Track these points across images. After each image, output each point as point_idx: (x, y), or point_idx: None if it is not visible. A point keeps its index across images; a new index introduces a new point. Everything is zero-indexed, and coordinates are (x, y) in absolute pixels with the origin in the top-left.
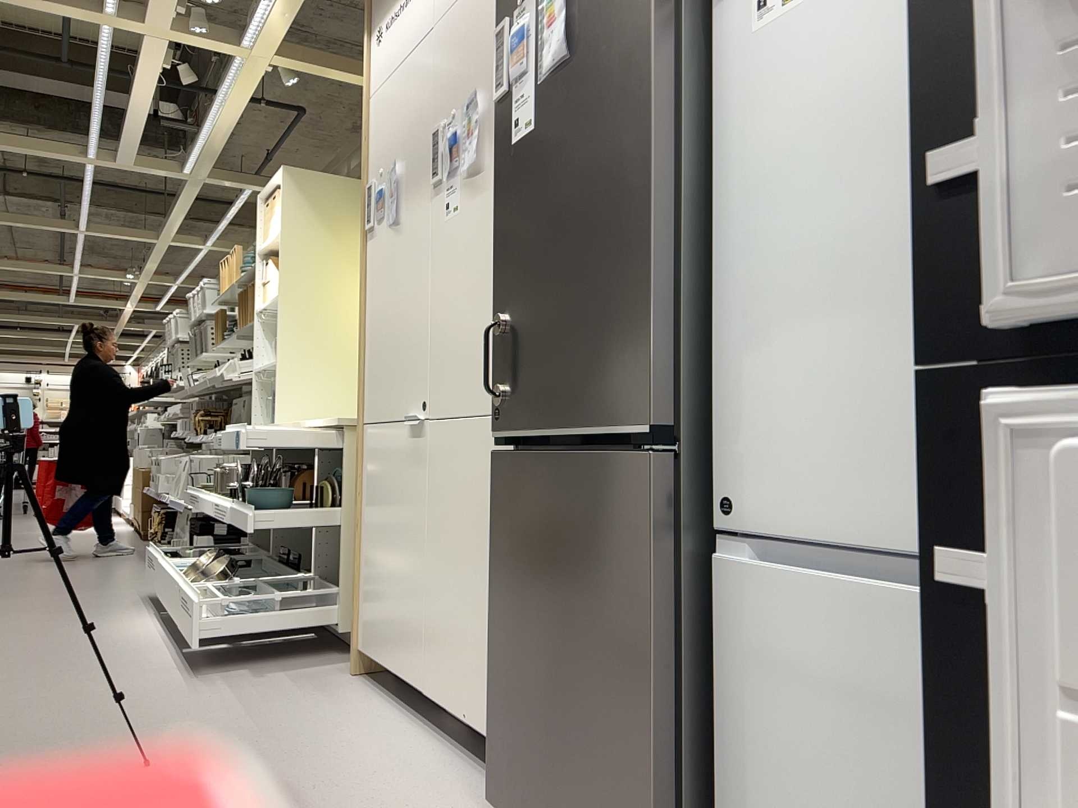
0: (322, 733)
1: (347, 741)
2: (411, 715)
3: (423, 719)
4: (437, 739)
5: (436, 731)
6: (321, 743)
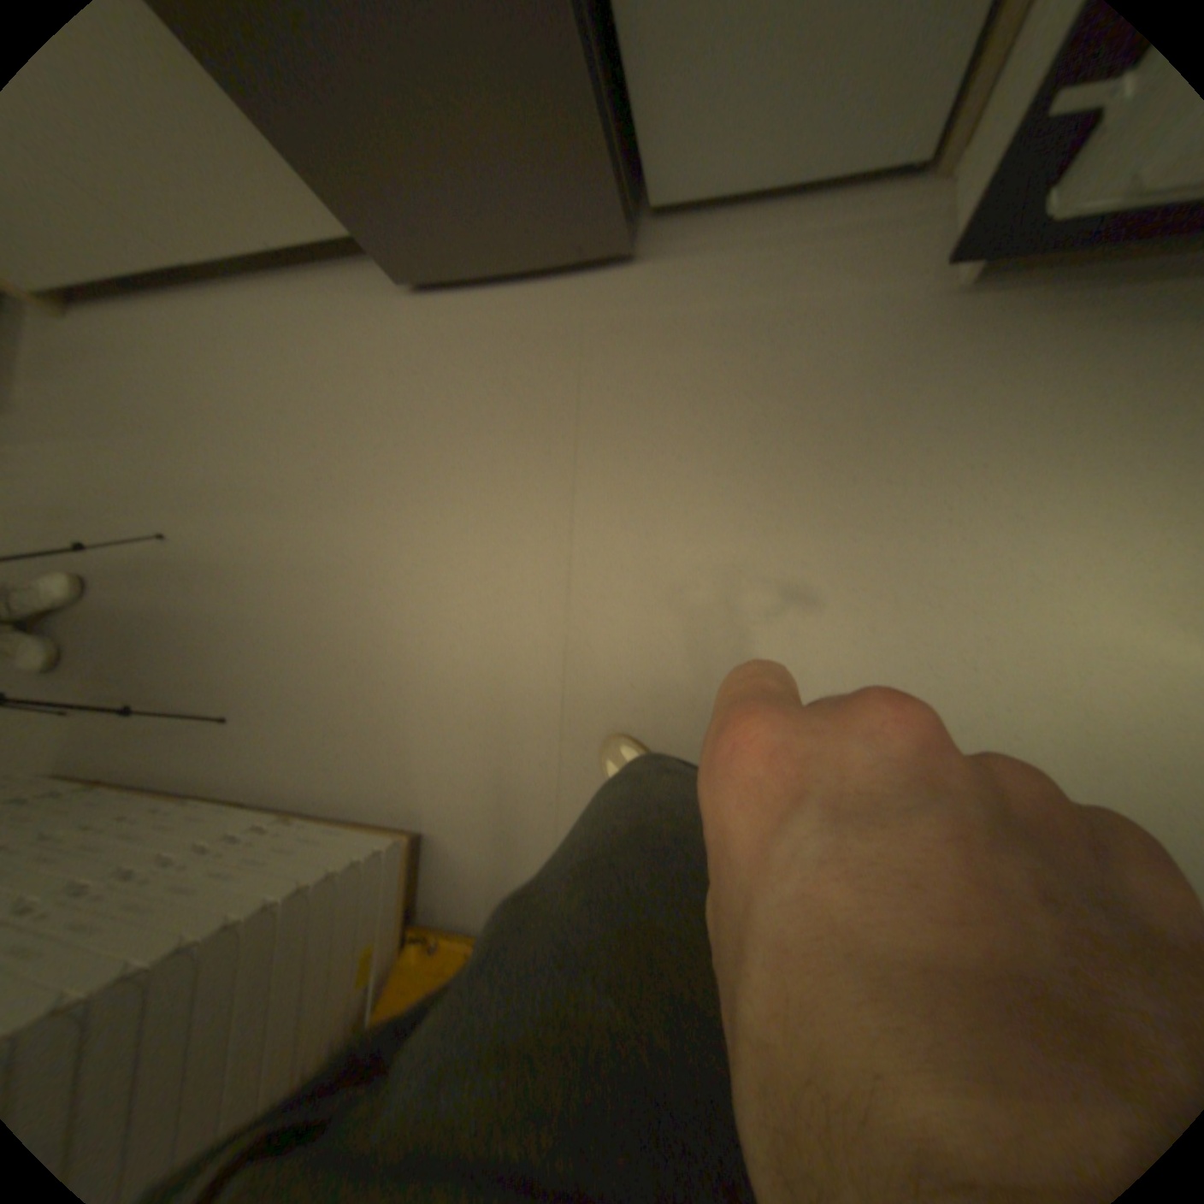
0: (182, 382)
1: (209, 365)
2: (191, 294)
3: (204, 285)
4: (252, 286)
5: (234, 281)
6: (199, 388)
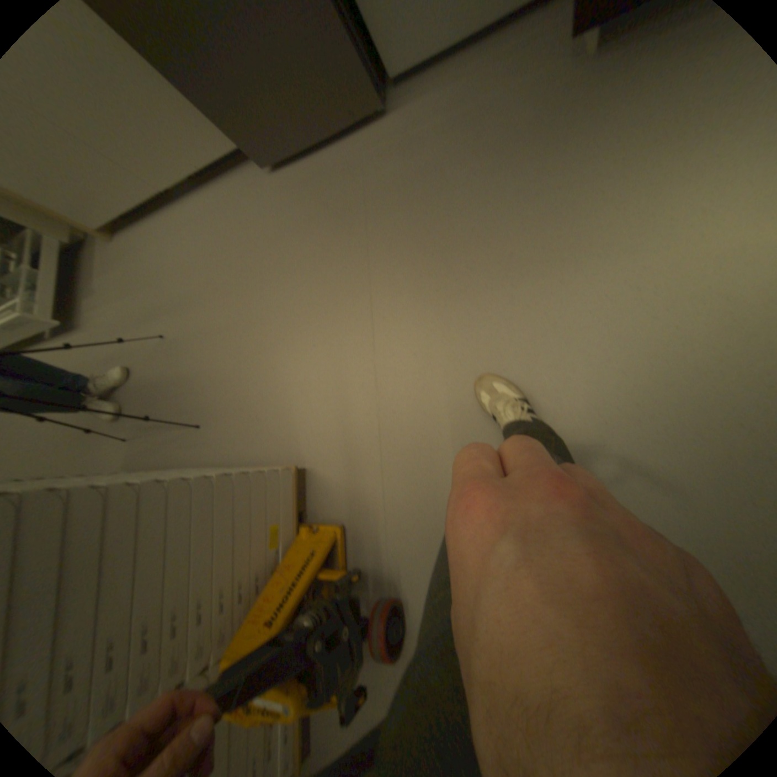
0: (166, 255)
1: (177, 242)
2: (167, 210)
3: (172, 203)
4: (194, 196)
5: (186, 196)
6: (173, 255)
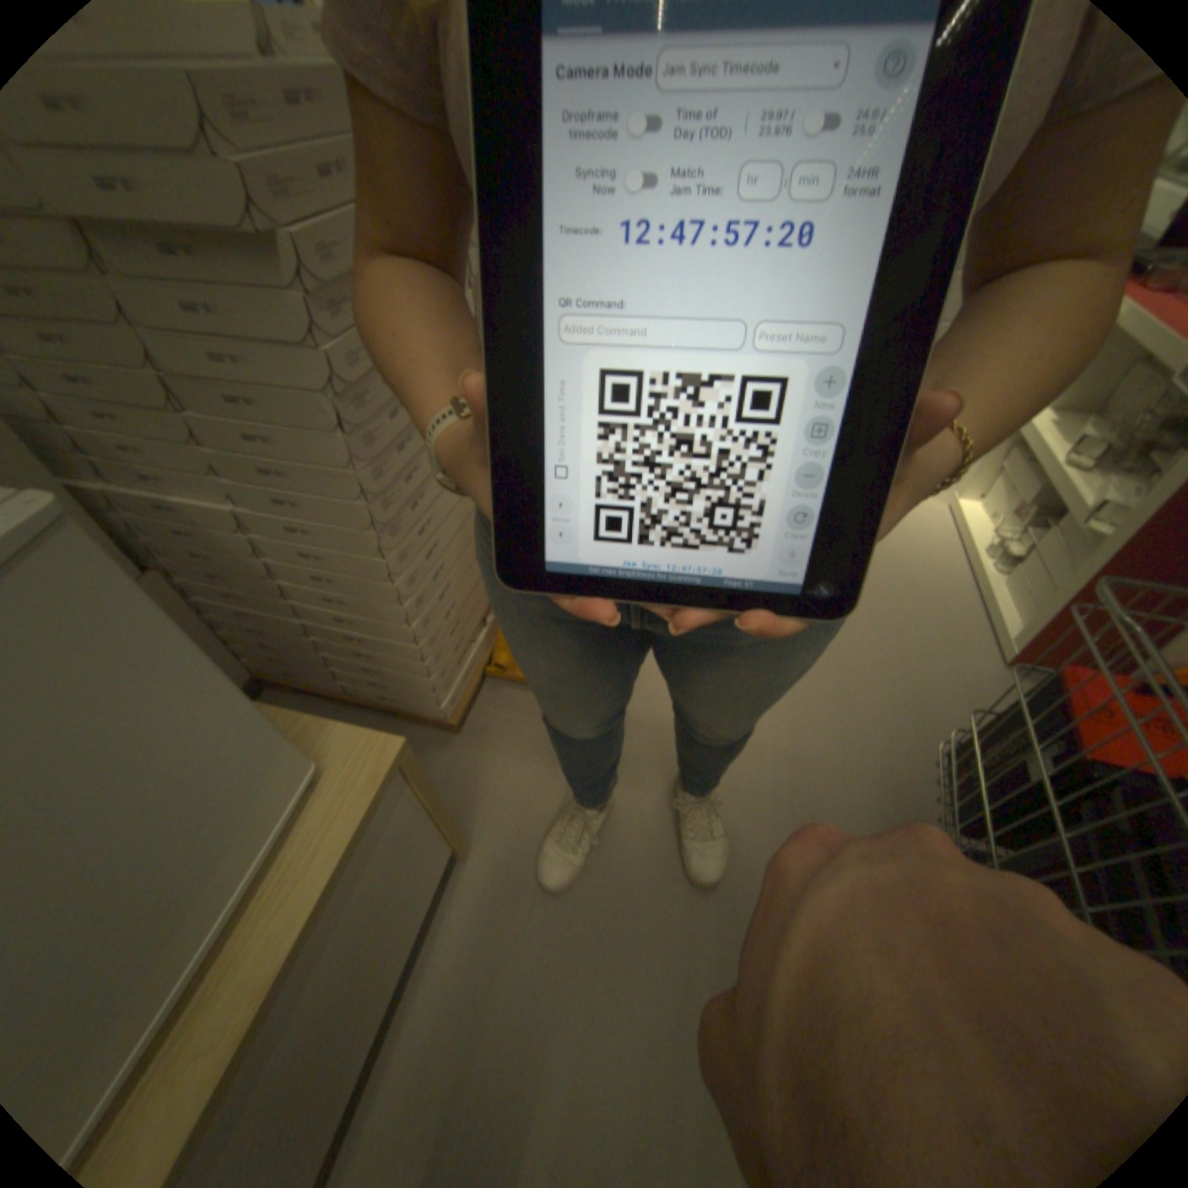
0: None
1: None
2: None
3: None
4: None
5: None
6: None
